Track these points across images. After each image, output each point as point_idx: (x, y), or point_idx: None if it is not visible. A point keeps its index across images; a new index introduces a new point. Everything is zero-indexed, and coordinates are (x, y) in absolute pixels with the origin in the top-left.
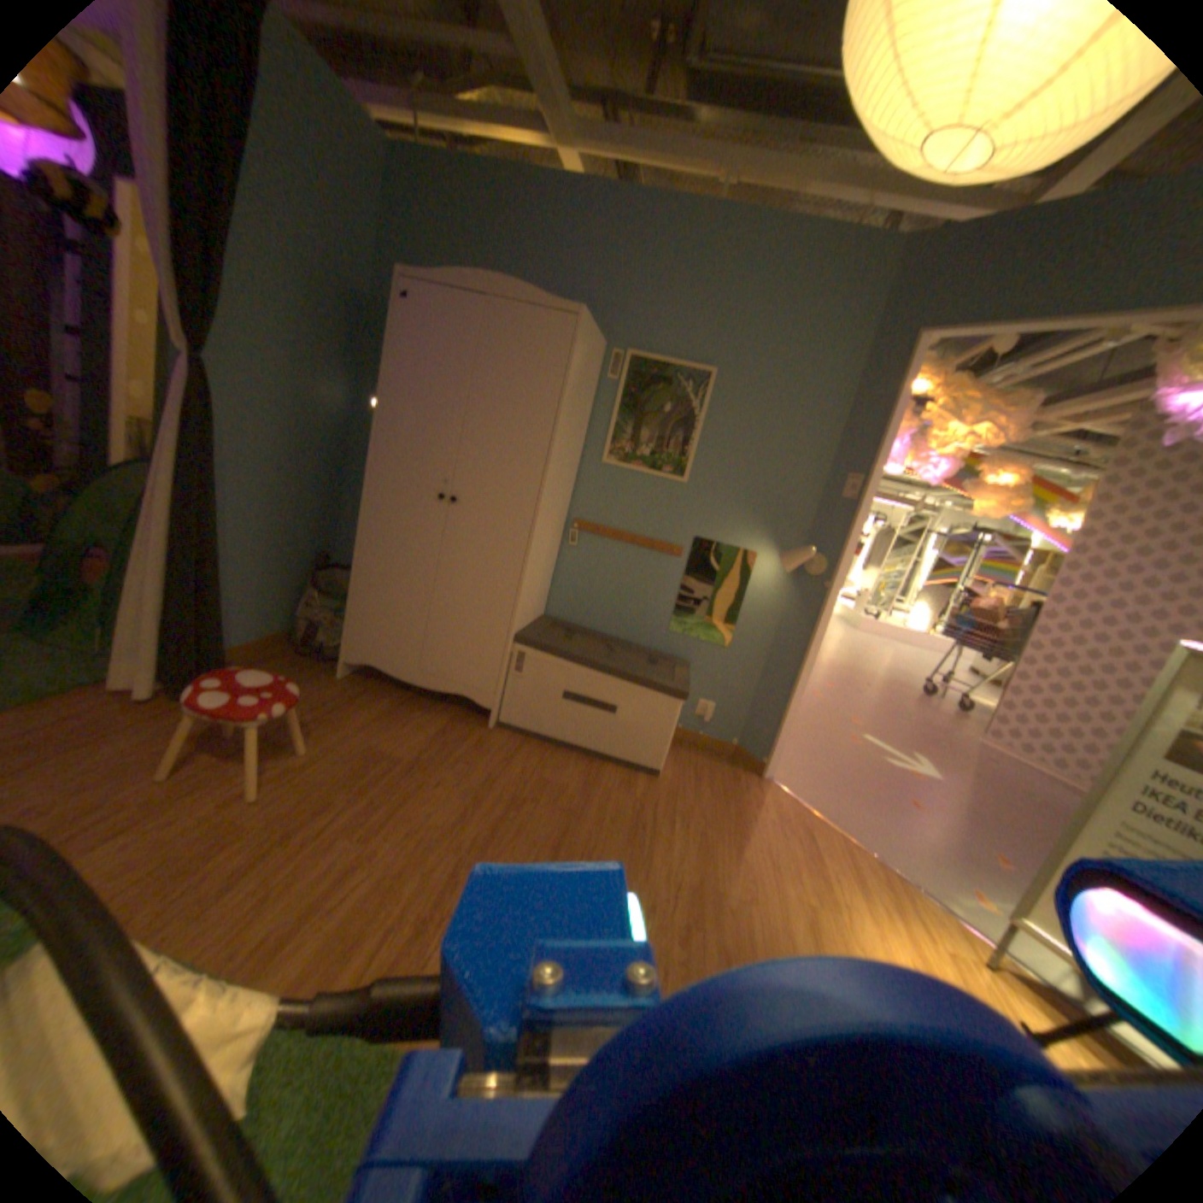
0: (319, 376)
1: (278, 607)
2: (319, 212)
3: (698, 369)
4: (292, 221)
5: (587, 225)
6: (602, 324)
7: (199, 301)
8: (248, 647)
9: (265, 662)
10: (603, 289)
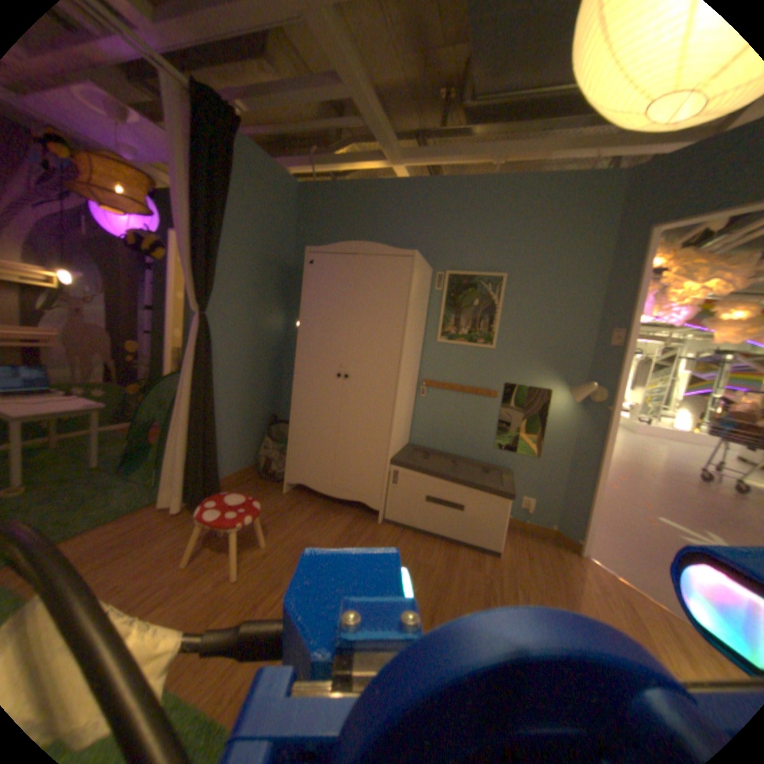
0: (267, 313)
1: (249, 449)
2: (264, 226)
3: (494, 275)
4: (250, 233)
5: (413, 204)
6: (429, 258)
7: (204, 284)
8: (233, 476)
9: (242, 484)
10: (427, 238)
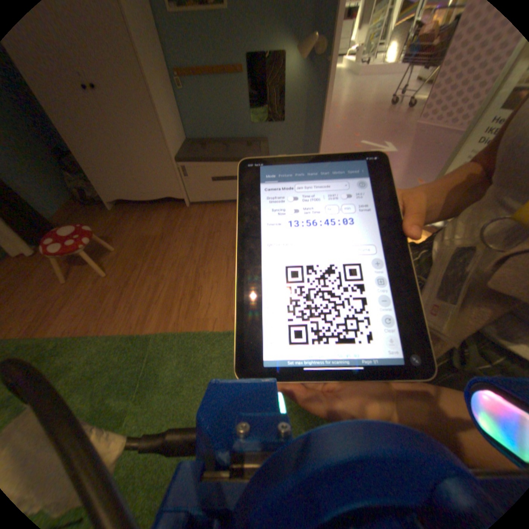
0: None
1: (55, 185)
2: None
3: None
4: None
5: None
6: None
7: None
8: (58, 210)
9: (71, 214)
10: None
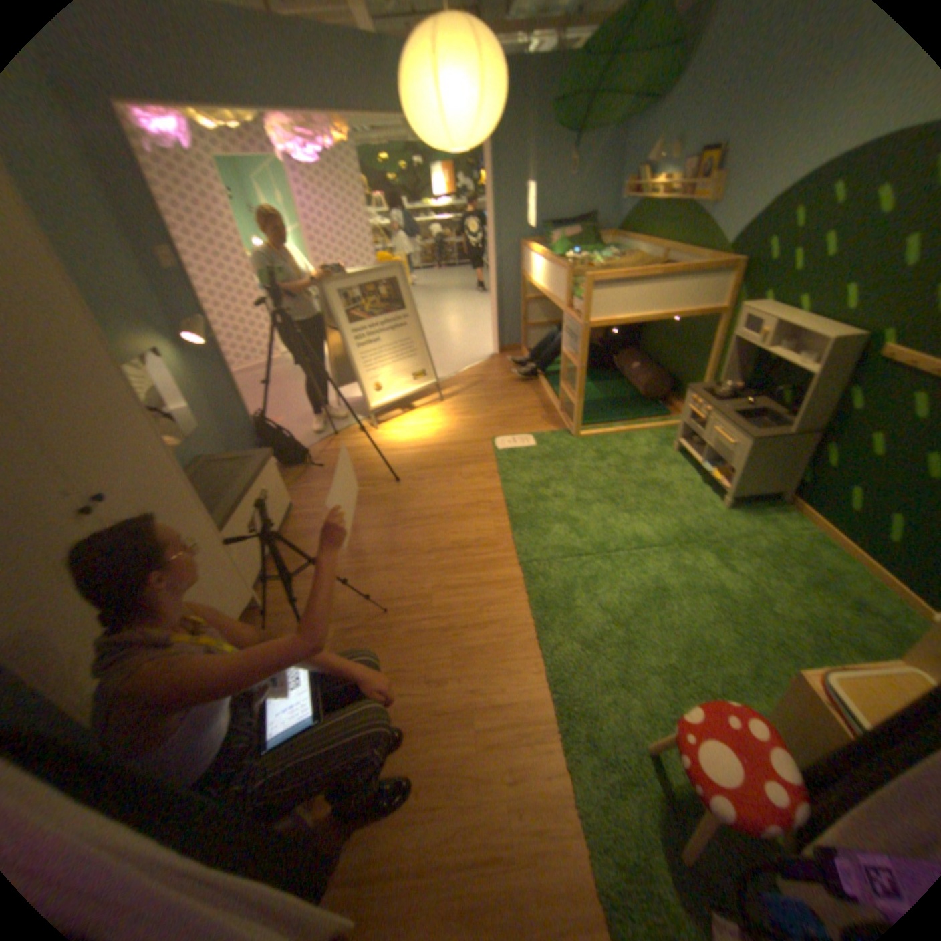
0: None
1: None
2: None
3: None
4: None
5: None
6: None
7: None
8: None
9: None
10: None
